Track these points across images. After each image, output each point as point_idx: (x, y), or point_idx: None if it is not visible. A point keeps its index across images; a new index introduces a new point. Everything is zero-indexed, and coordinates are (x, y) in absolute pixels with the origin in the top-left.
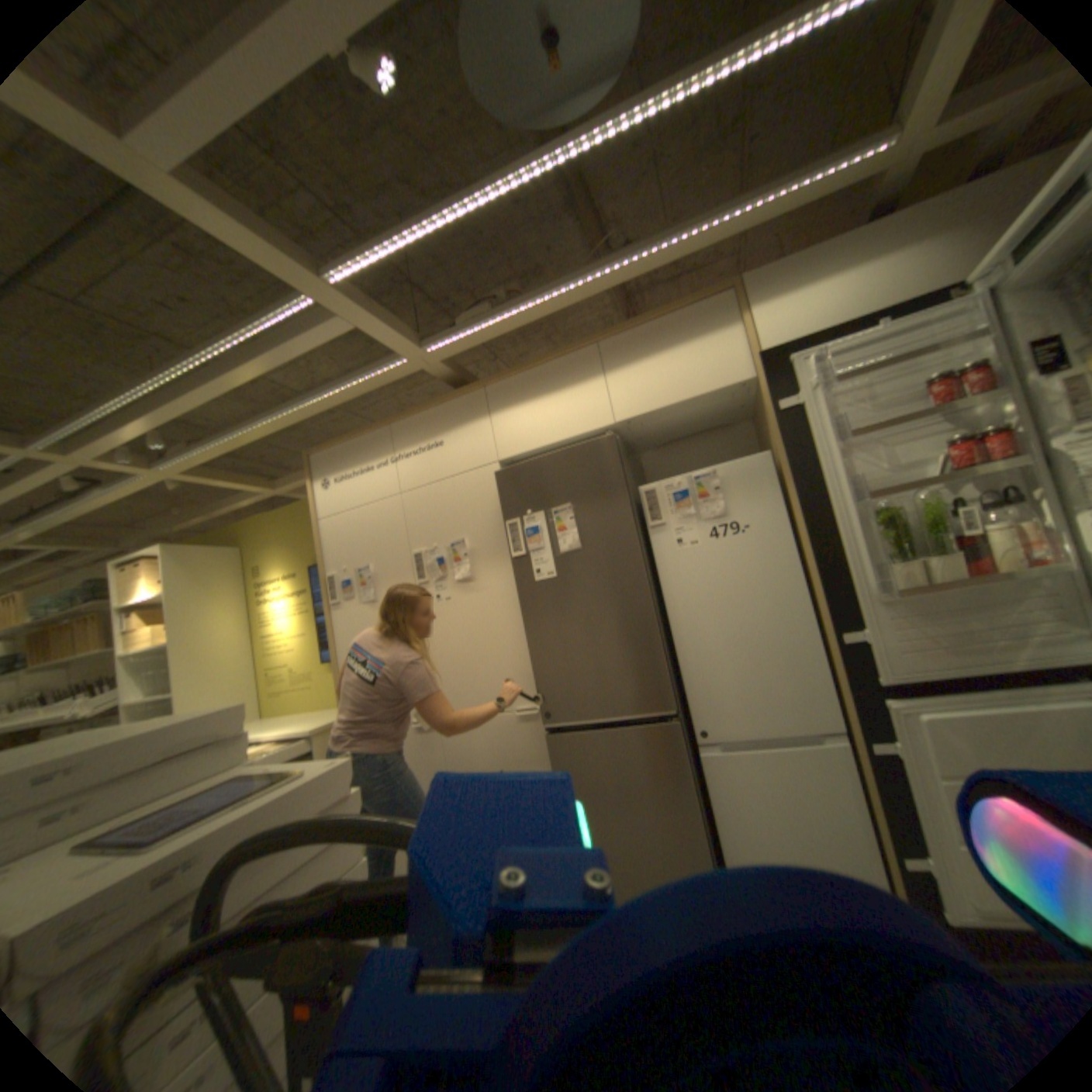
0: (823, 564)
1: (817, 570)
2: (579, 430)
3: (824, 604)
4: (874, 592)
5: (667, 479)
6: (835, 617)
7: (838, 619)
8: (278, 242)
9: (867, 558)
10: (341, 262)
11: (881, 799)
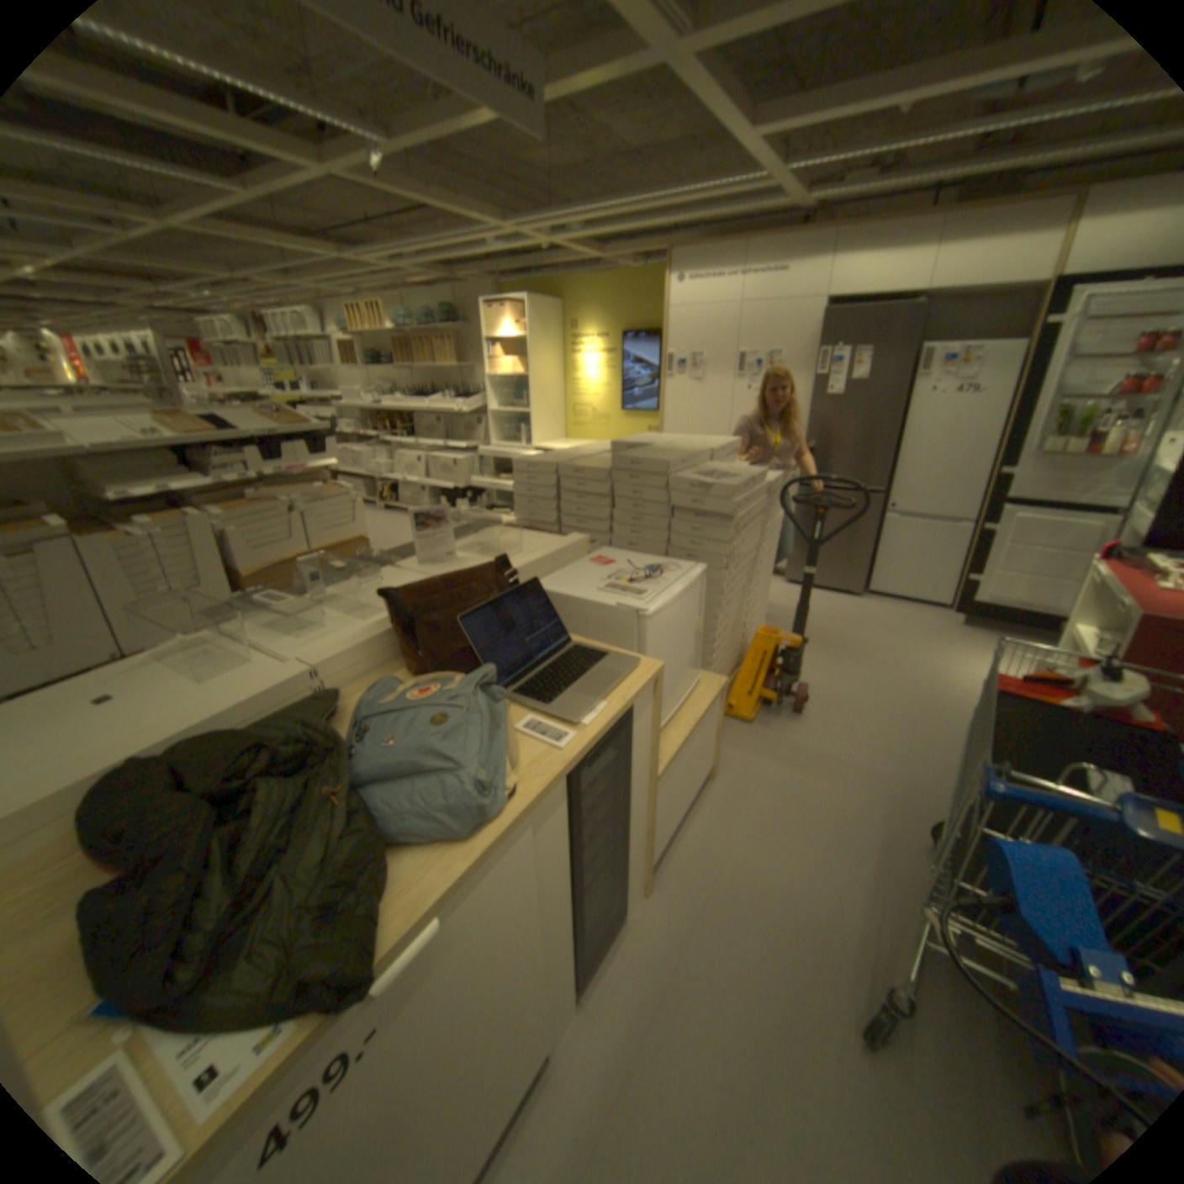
0: (1018, 428)
1: (1010, 432)
2: (901, 289)
3: (1005, 451)
4: (1034, 452)
5: (948, 345)
6: (1007, 460)
7: (1008, 461)
8: (779, 152)
9: (1041, 432)
10: (805, 160)
11: (975, 550)
